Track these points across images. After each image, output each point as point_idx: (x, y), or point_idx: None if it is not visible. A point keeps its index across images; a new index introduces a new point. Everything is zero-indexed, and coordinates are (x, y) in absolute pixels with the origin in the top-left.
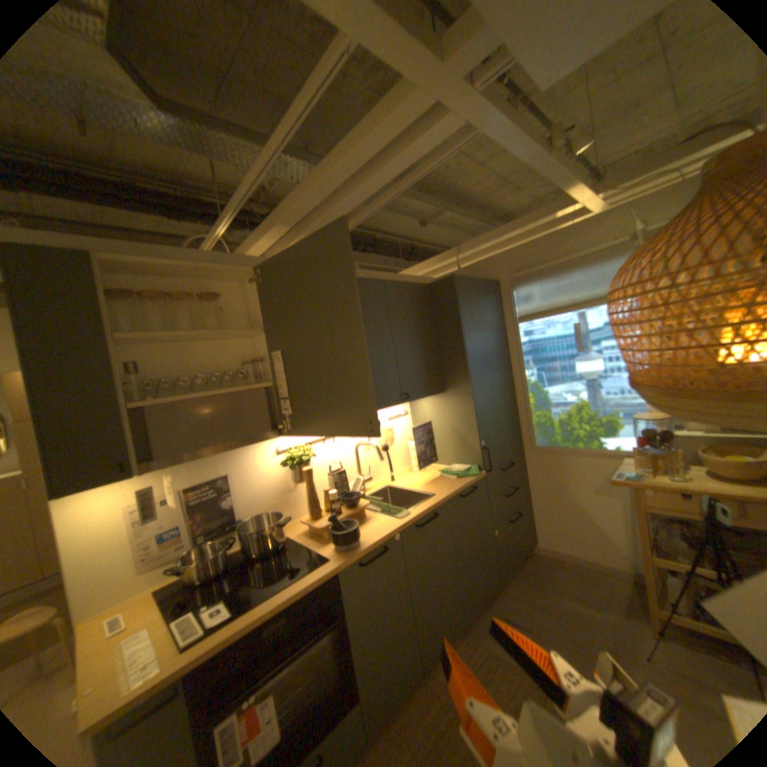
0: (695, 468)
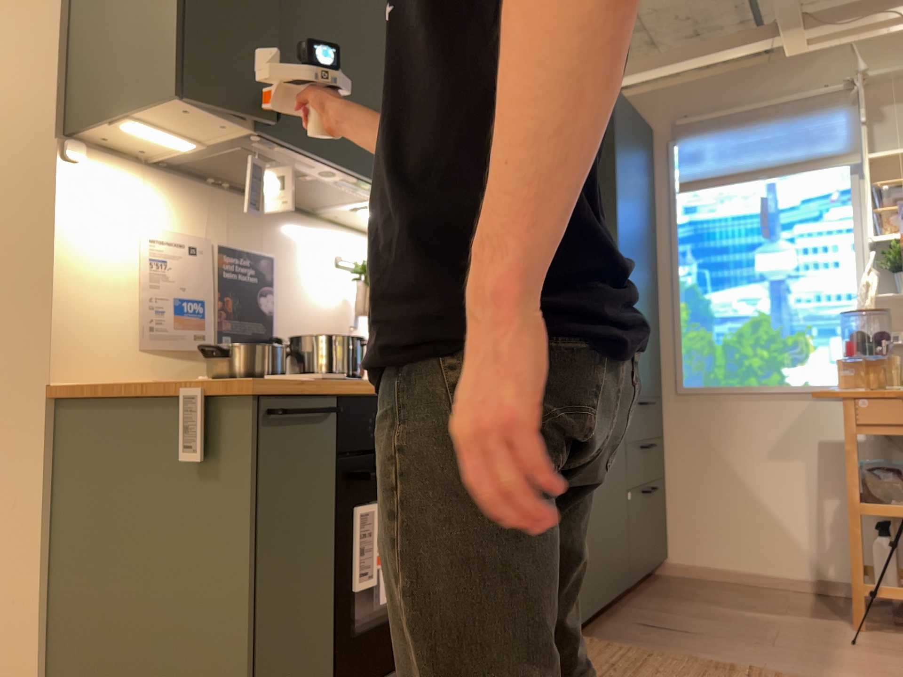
0: None
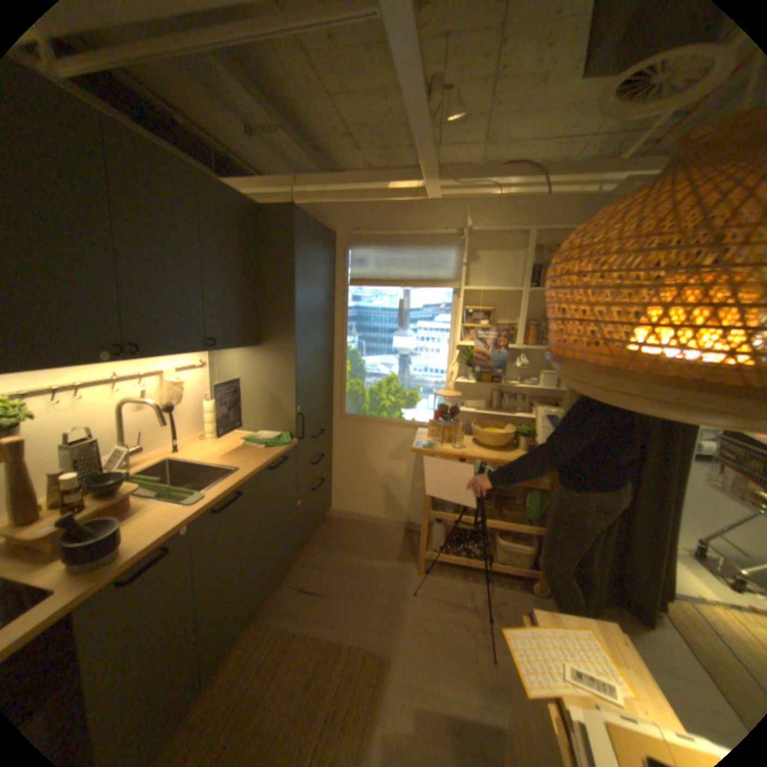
0: (465, 438)
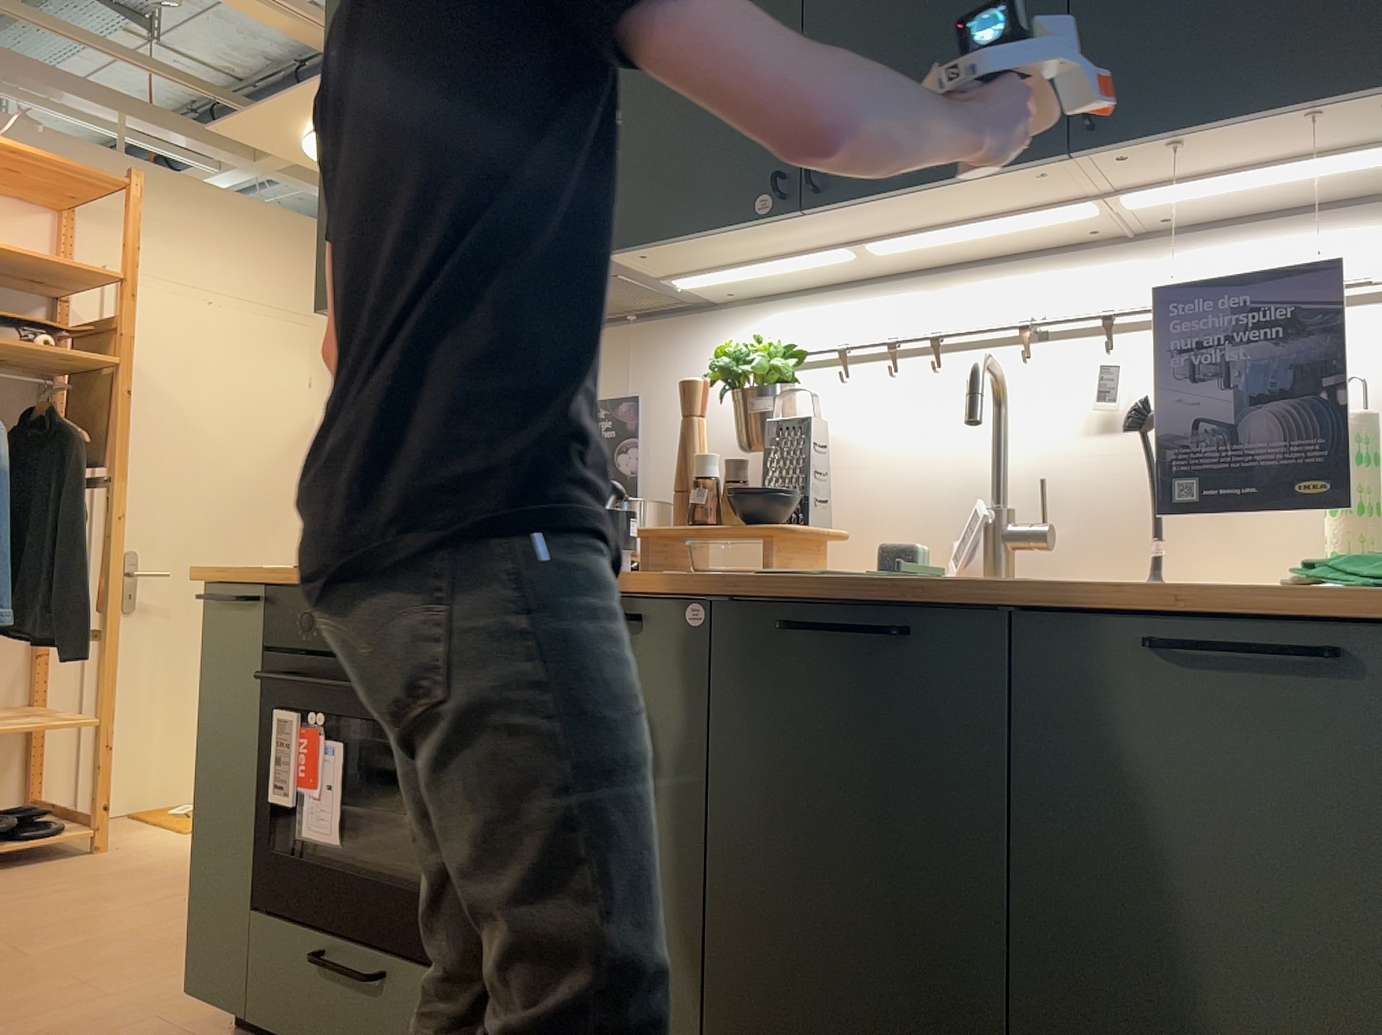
0: None
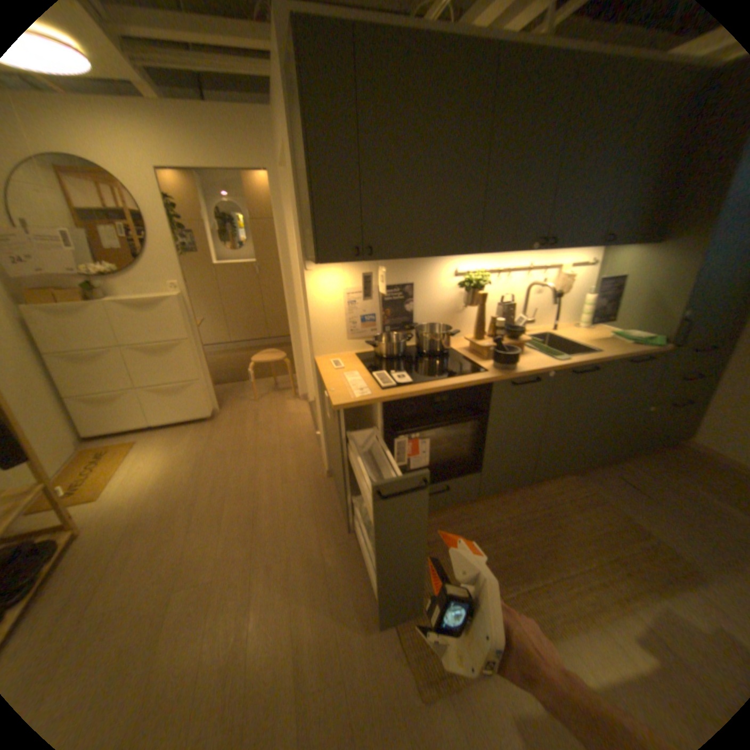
0: None
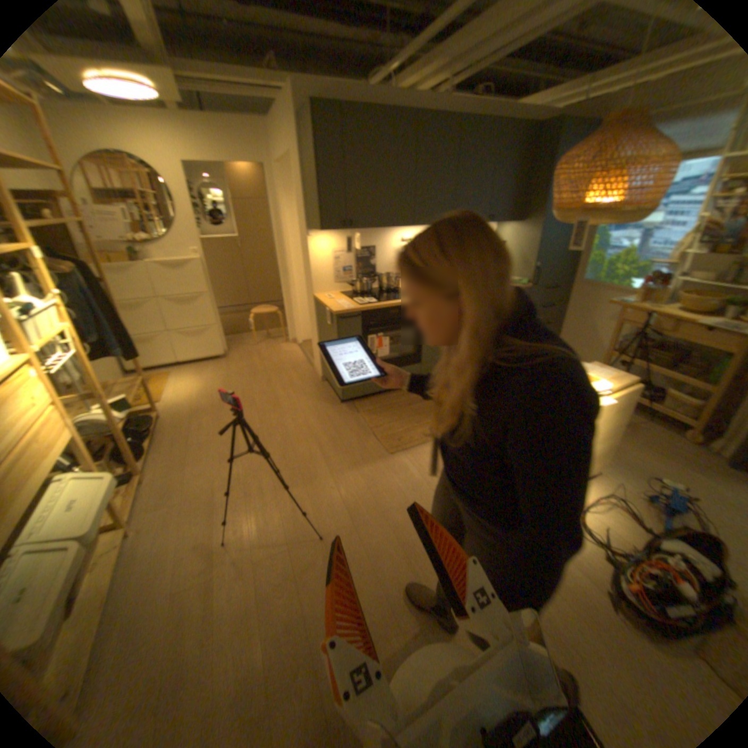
0: (677, 305)
